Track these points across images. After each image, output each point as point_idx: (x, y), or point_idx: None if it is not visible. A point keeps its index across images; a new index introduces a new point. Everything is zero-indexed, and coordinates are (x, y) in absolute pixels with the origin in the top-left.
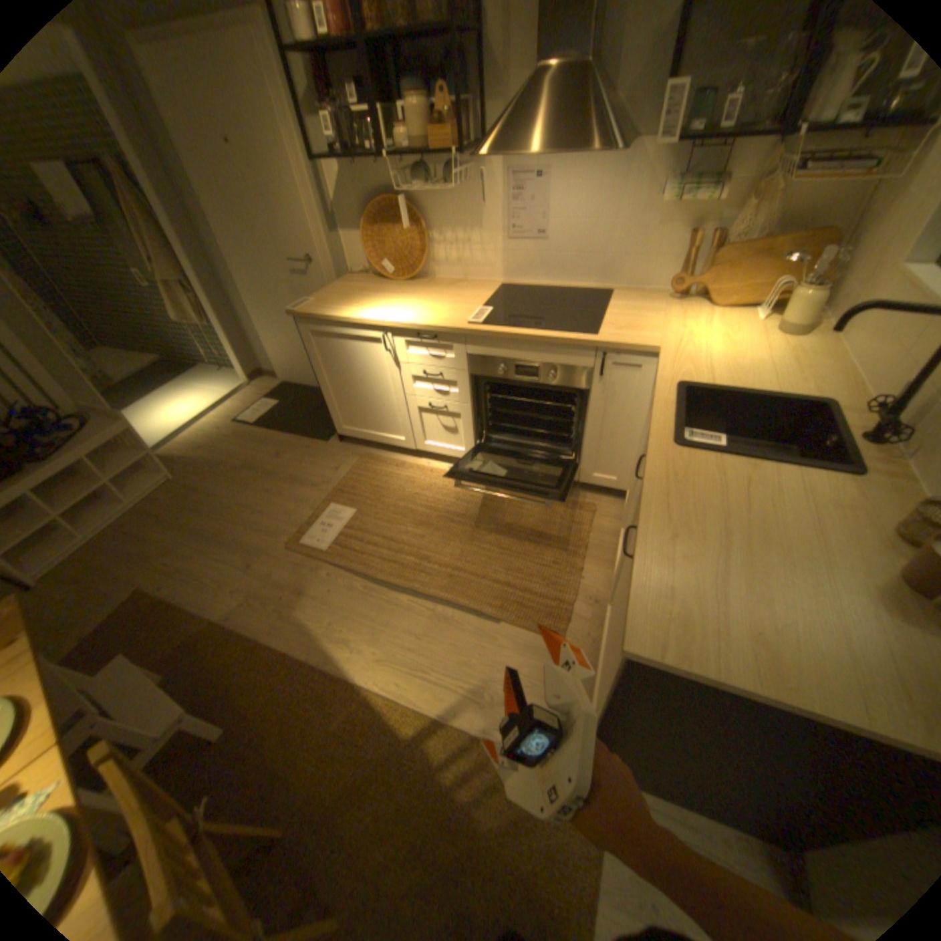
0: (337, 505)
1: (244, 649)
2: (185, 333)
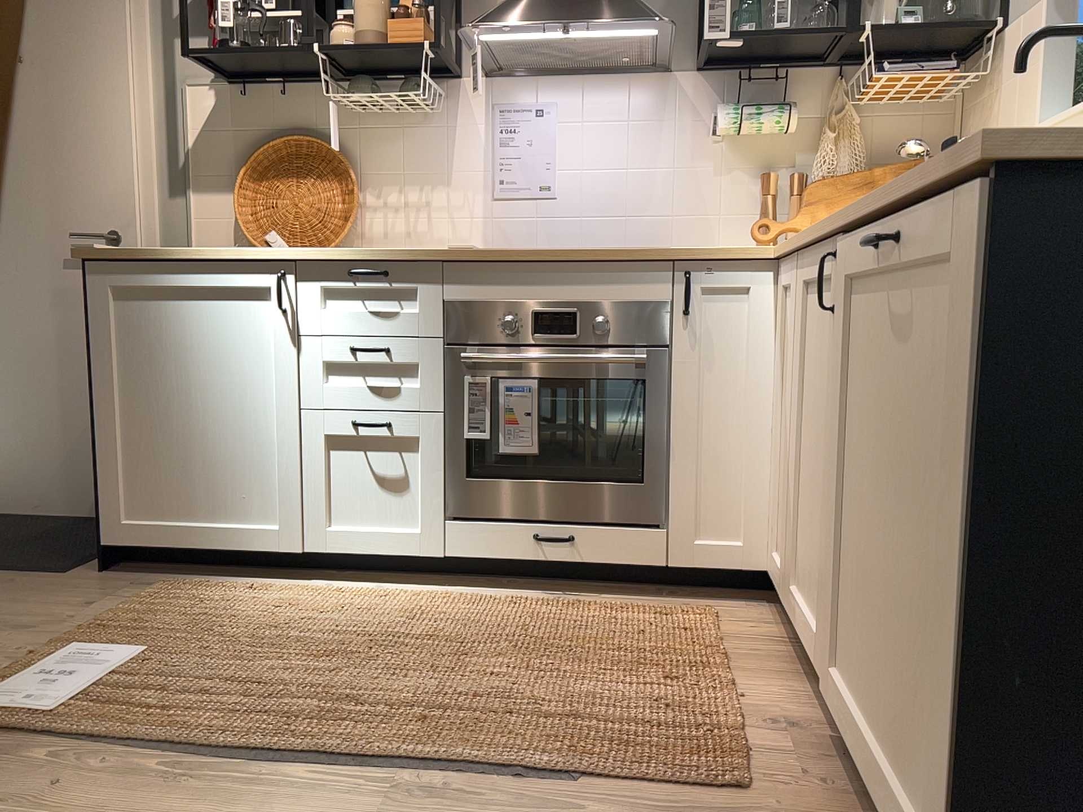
0: (94, 648)
1: None
2: None
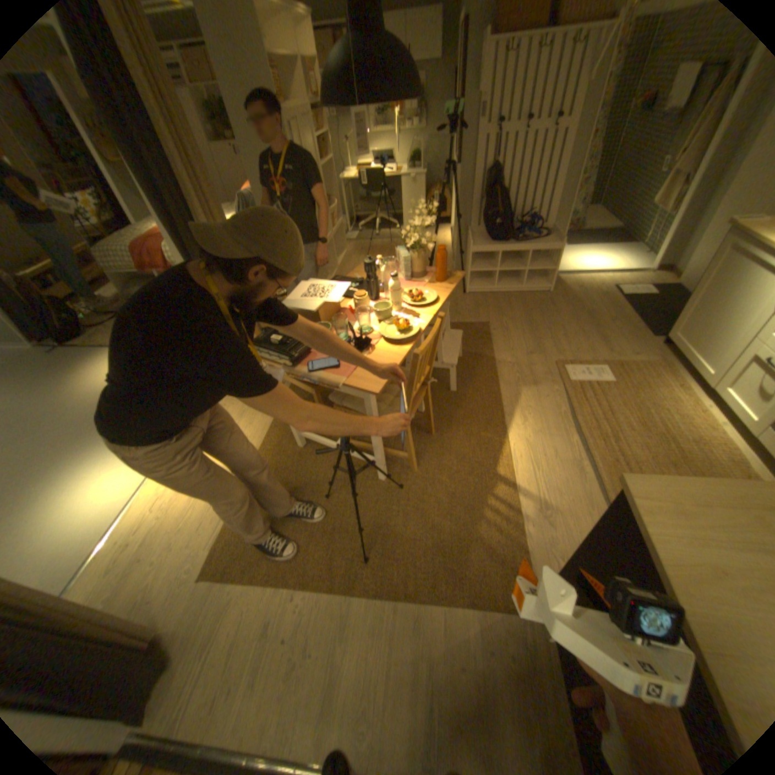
0: (608, 369)
1: (491, 378)
2: (653, 216)
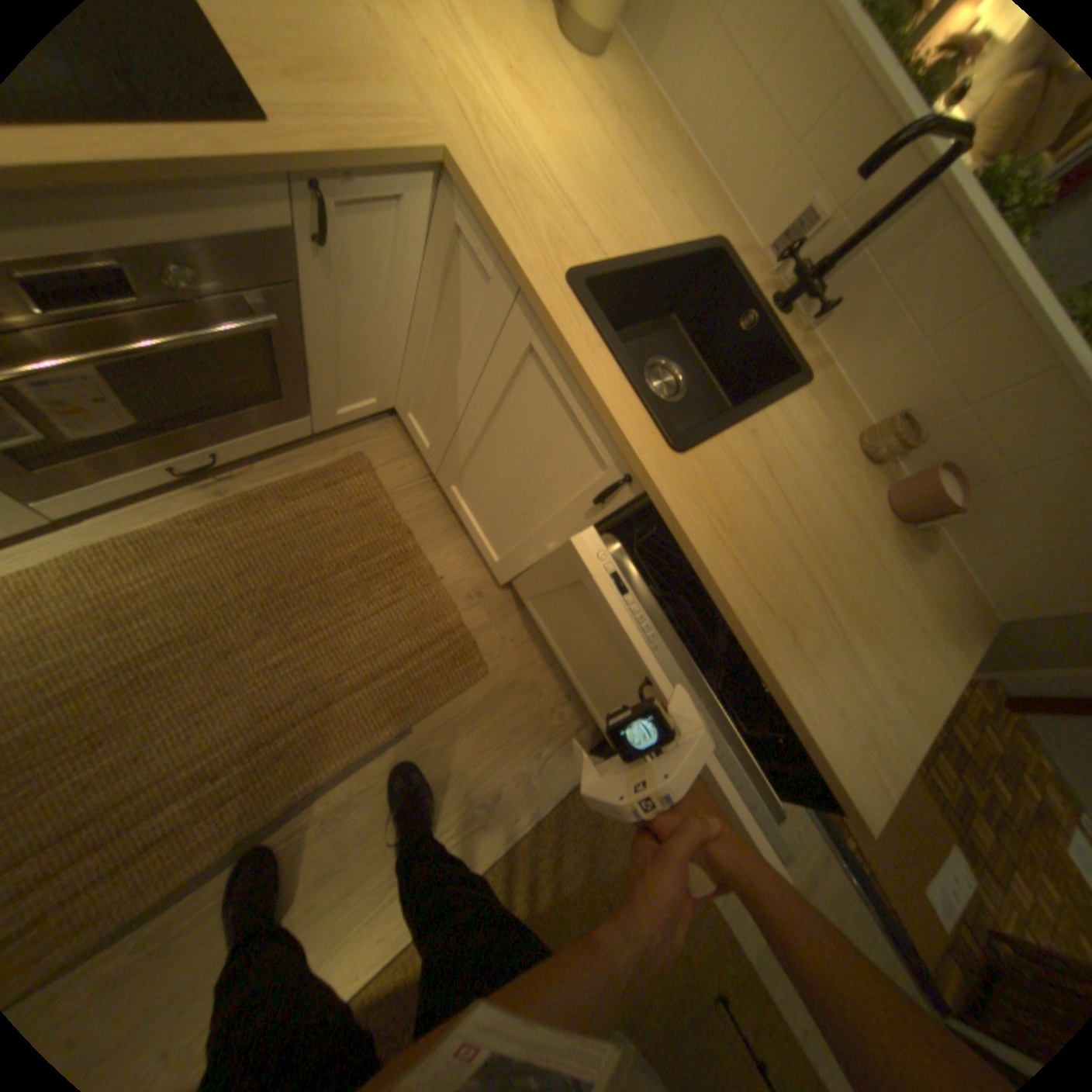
0: None
1: None
2: None
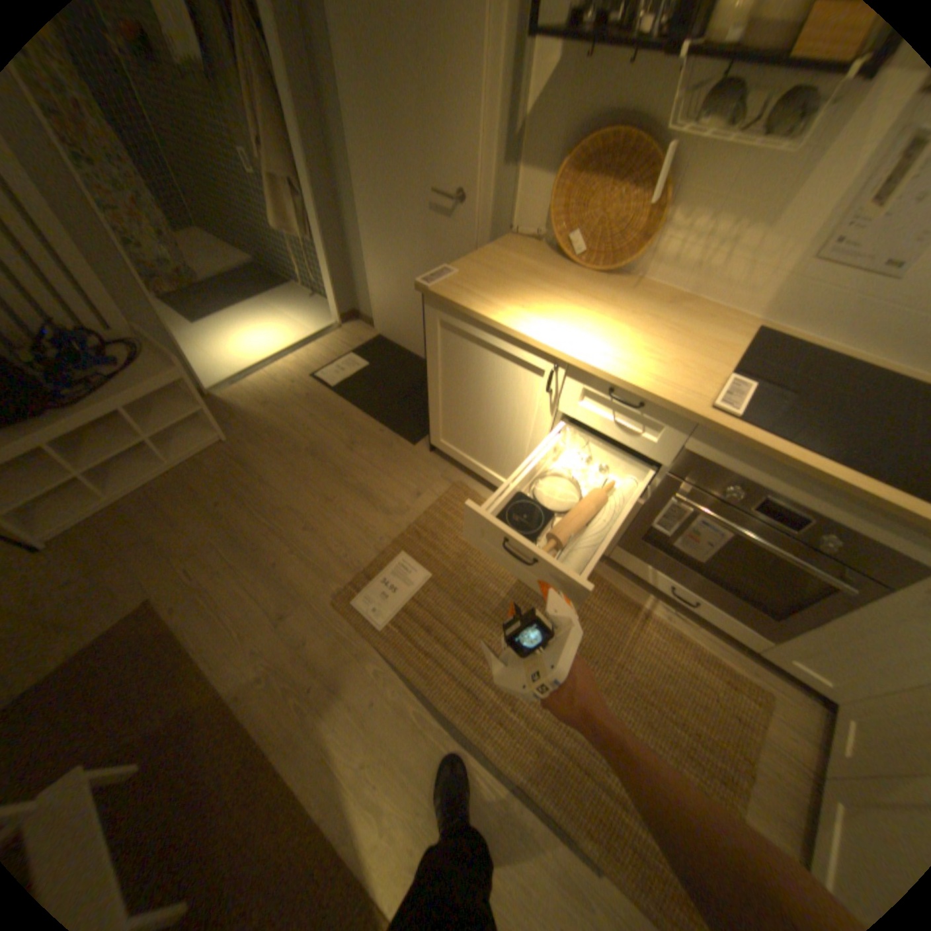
0: (409, 557)
1: (247, 763)
2: (284, 243)
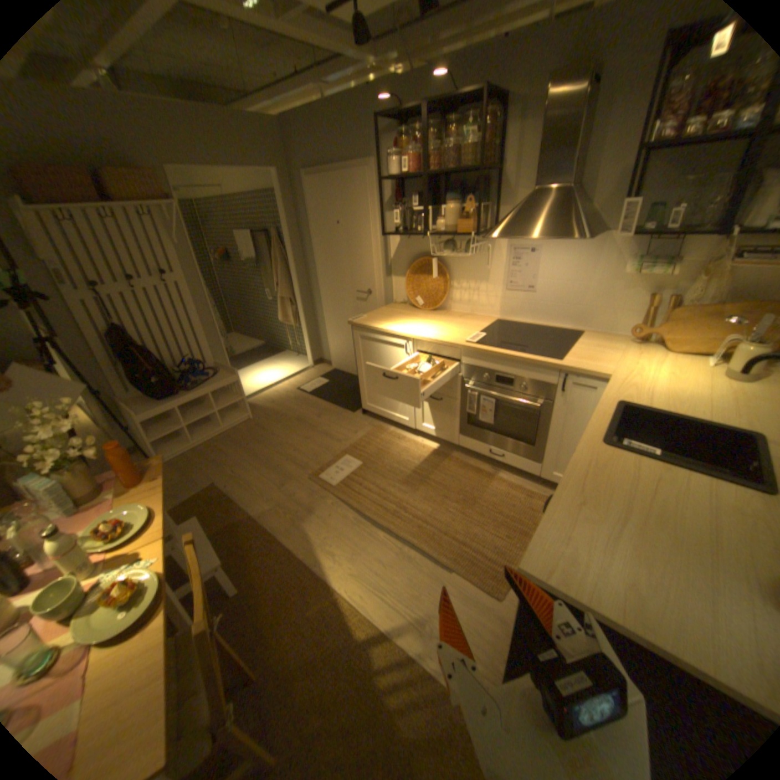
0: (350, 456)
1: (265, 539)
2: (283, 330)
